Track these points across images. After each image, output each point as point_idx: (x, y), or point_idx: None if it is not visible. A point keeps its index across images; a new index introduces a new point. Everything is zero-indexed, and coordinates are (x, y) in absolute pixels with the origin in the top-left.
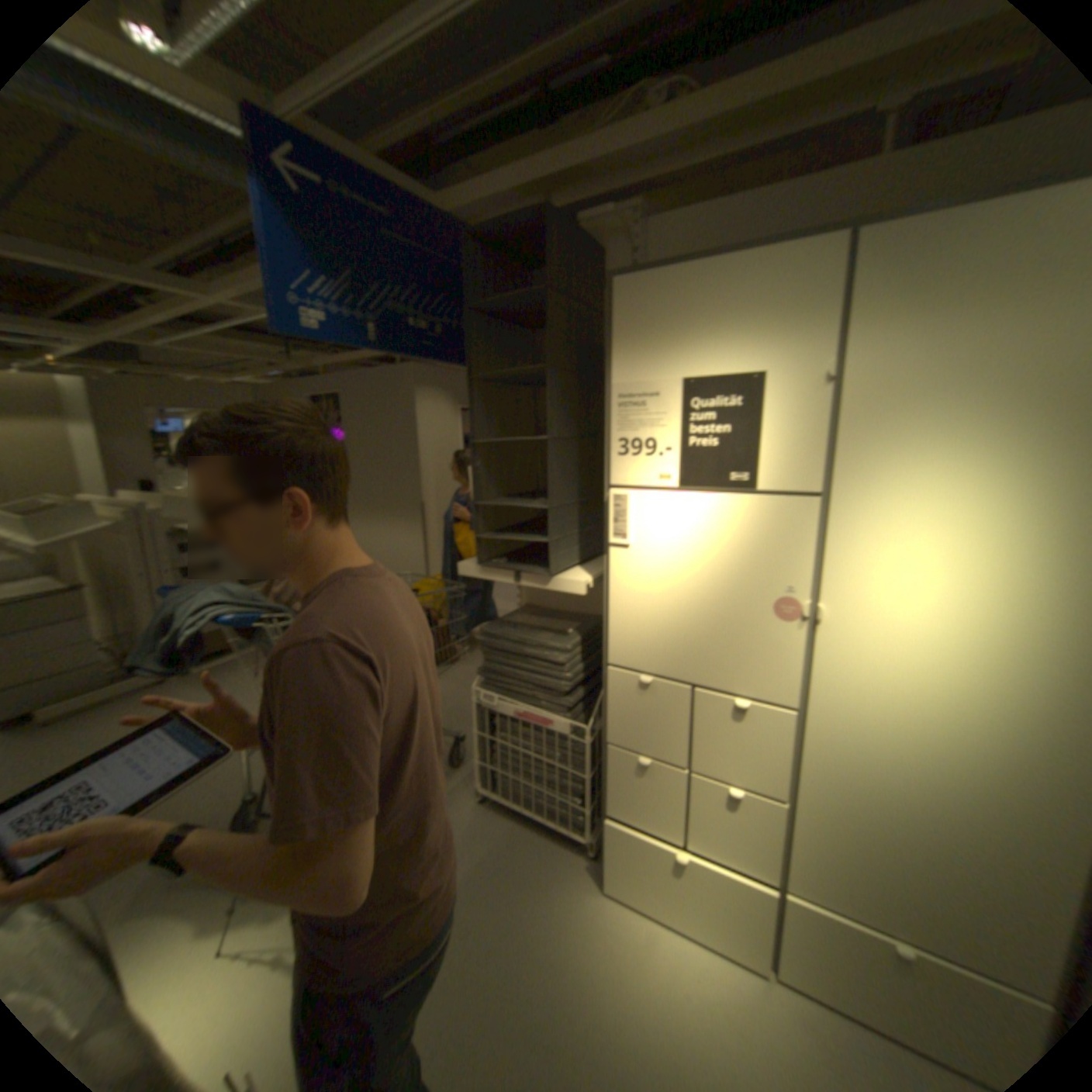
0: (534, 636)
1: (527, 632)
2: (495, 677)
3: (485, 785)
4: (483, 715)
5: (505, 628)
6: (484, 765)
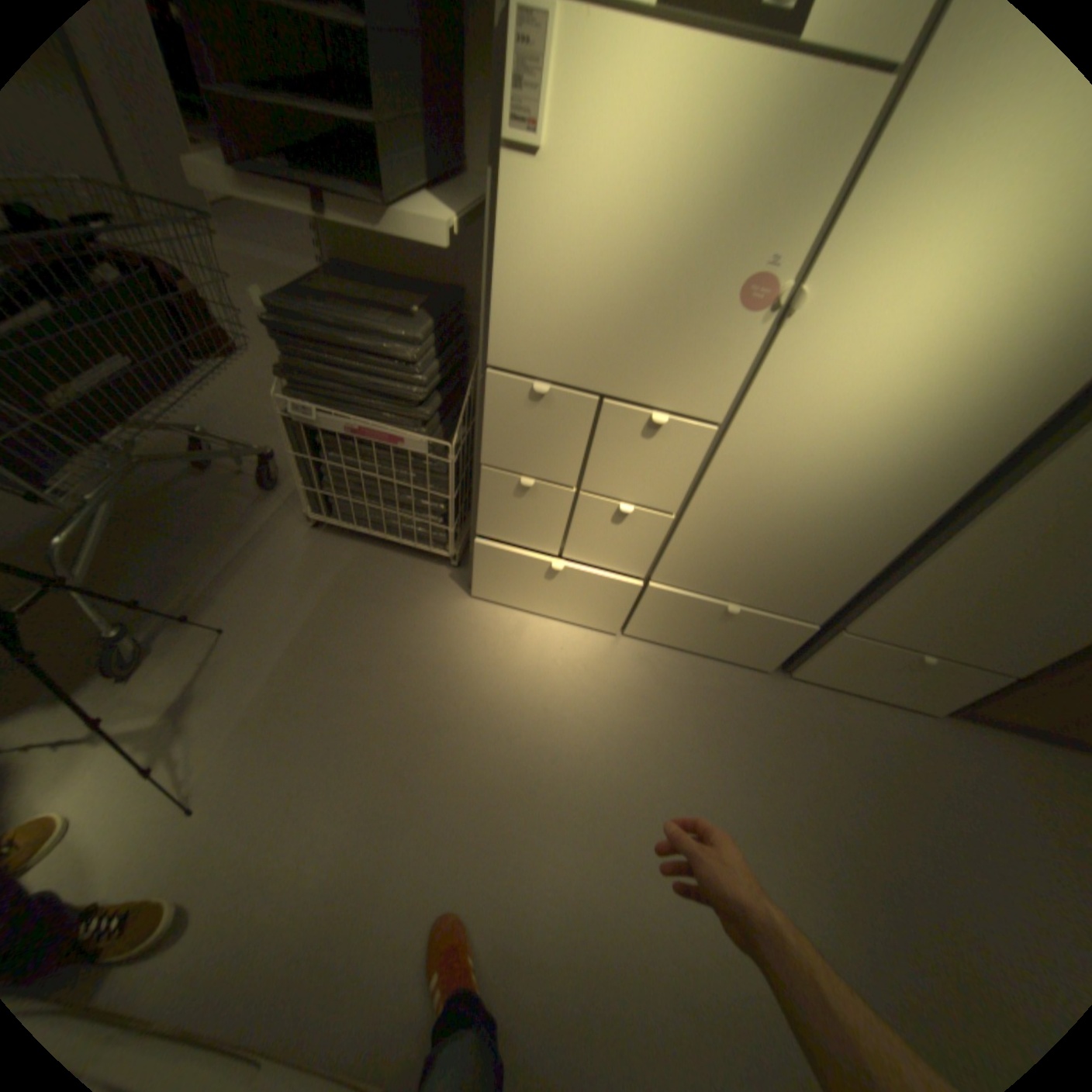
0: (363, 316)
1: (349, 309)
2: (308, 379)
3: (320, 509)
4: (301, 431)
5: (311, 301)
6: (314, 488)
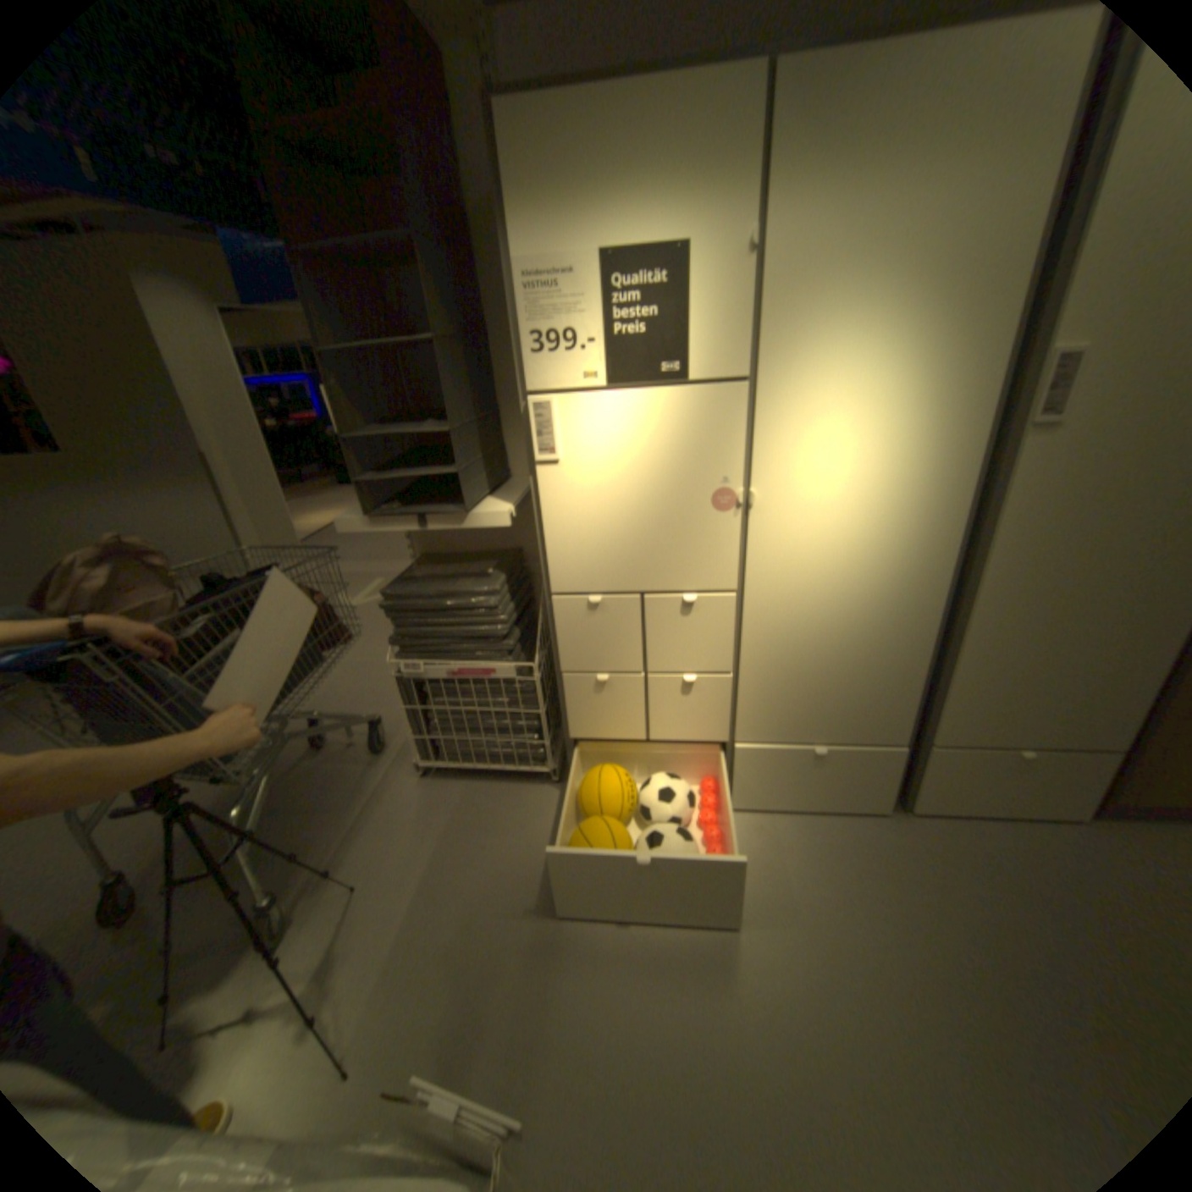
0: (454, 584)
1: (443, 582)
2: (416, 641)
3: (428, 754)
4: (410, 685)
5: (415, 584)
6: (422, 735)
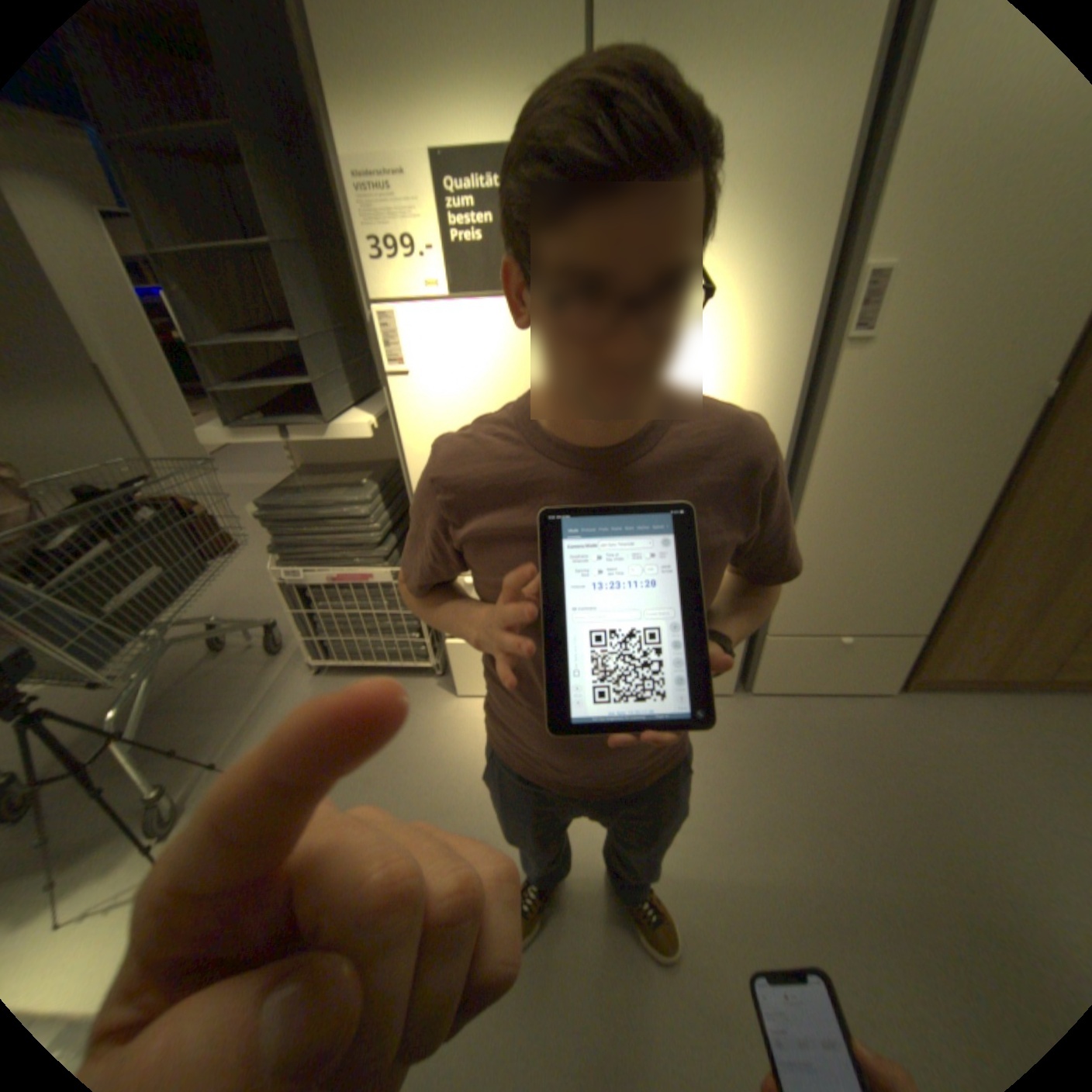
0: (327, 495)
1: (317, 493)
2: (294, 549)
3: (318, 654)
4: (294, 591)
5: (289, 495)
6: (311, 637)
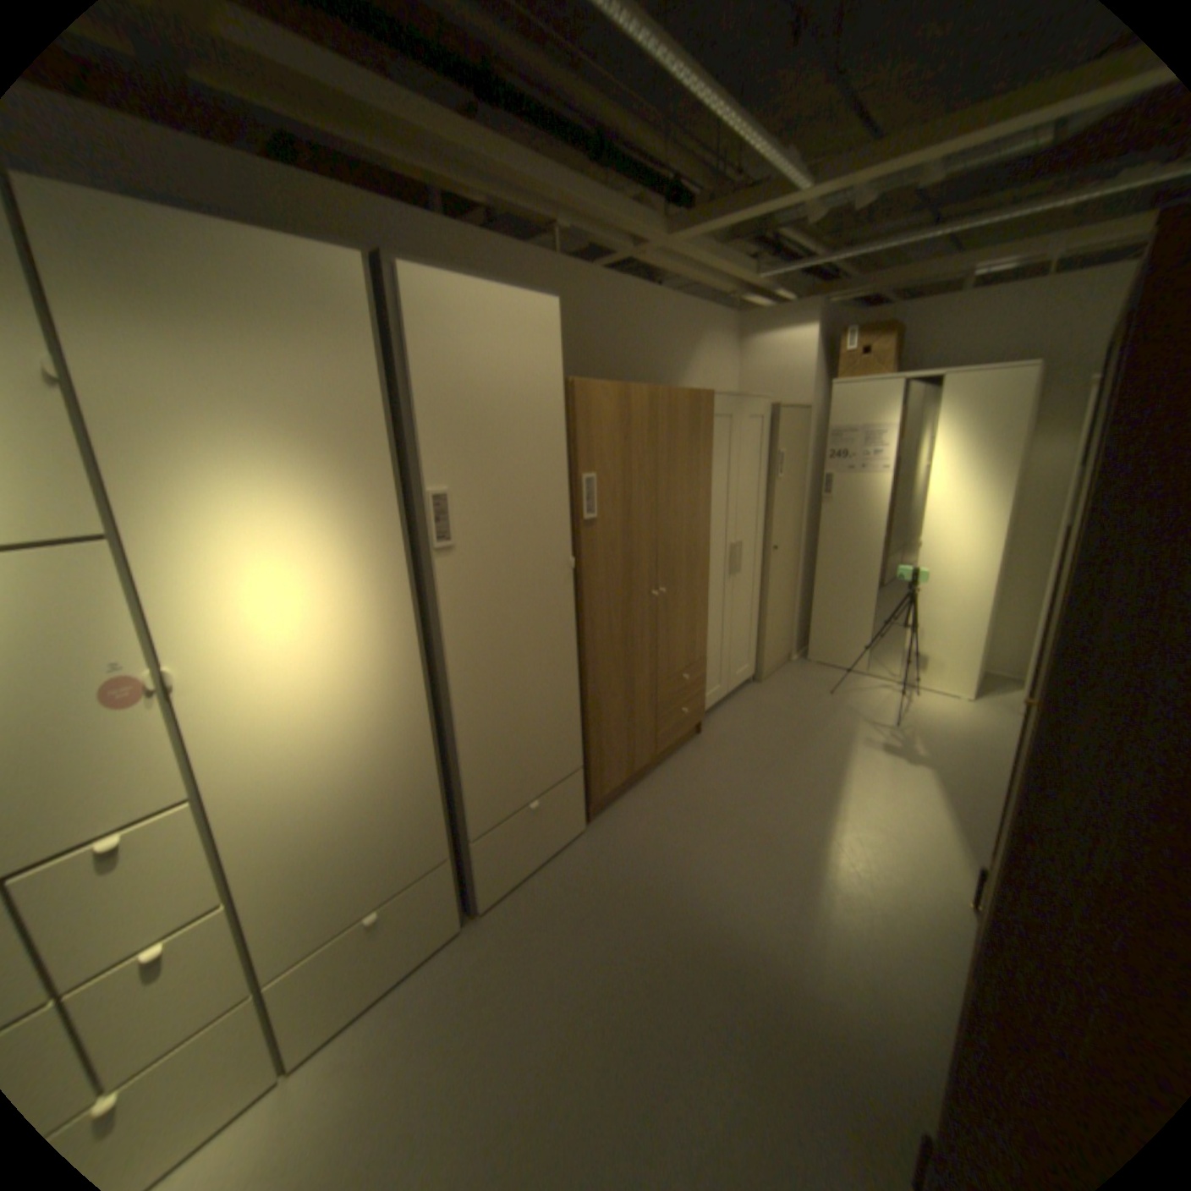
0: None
1: None
2: None
3: None
4: None
5: None
6: None
